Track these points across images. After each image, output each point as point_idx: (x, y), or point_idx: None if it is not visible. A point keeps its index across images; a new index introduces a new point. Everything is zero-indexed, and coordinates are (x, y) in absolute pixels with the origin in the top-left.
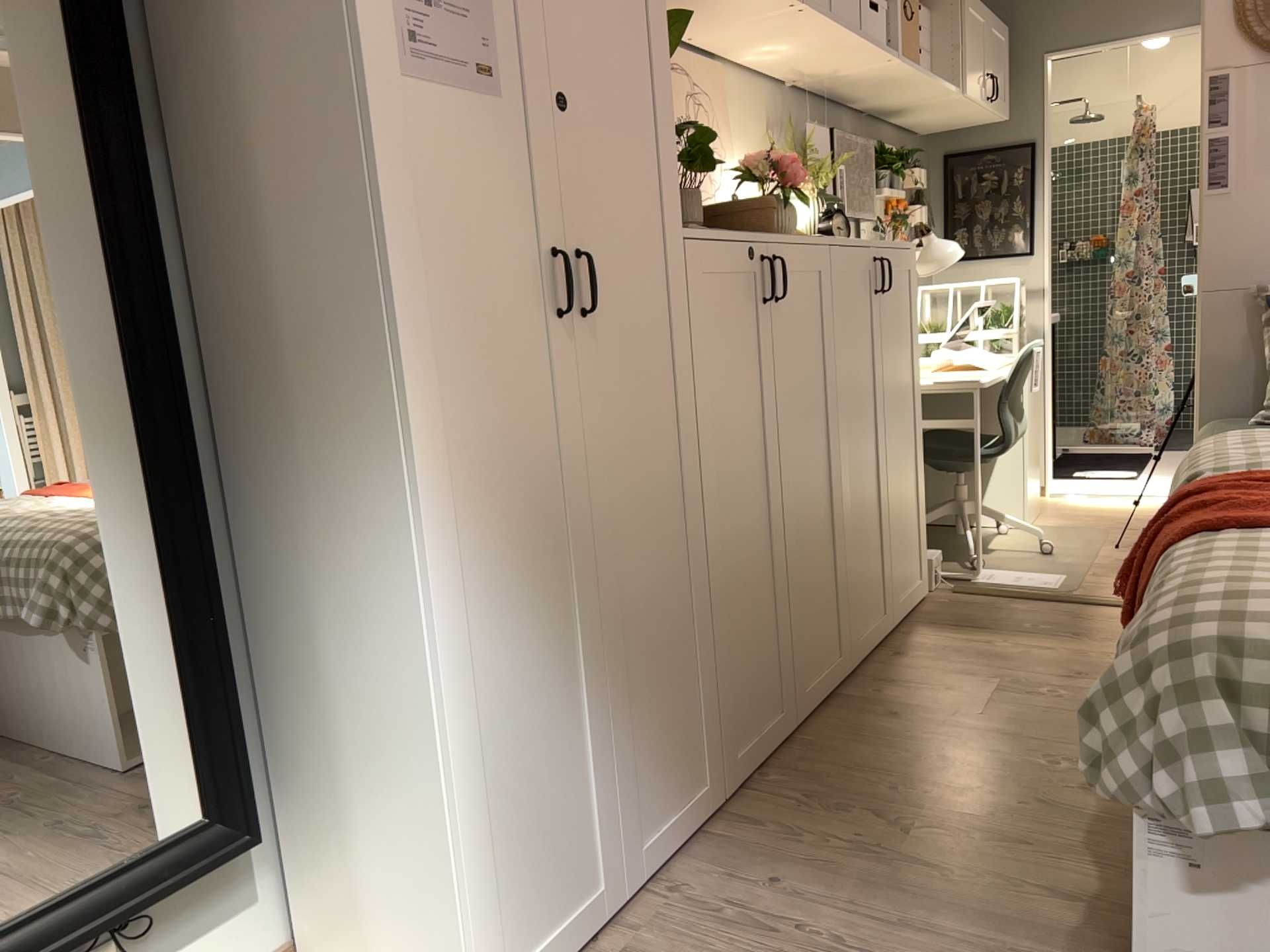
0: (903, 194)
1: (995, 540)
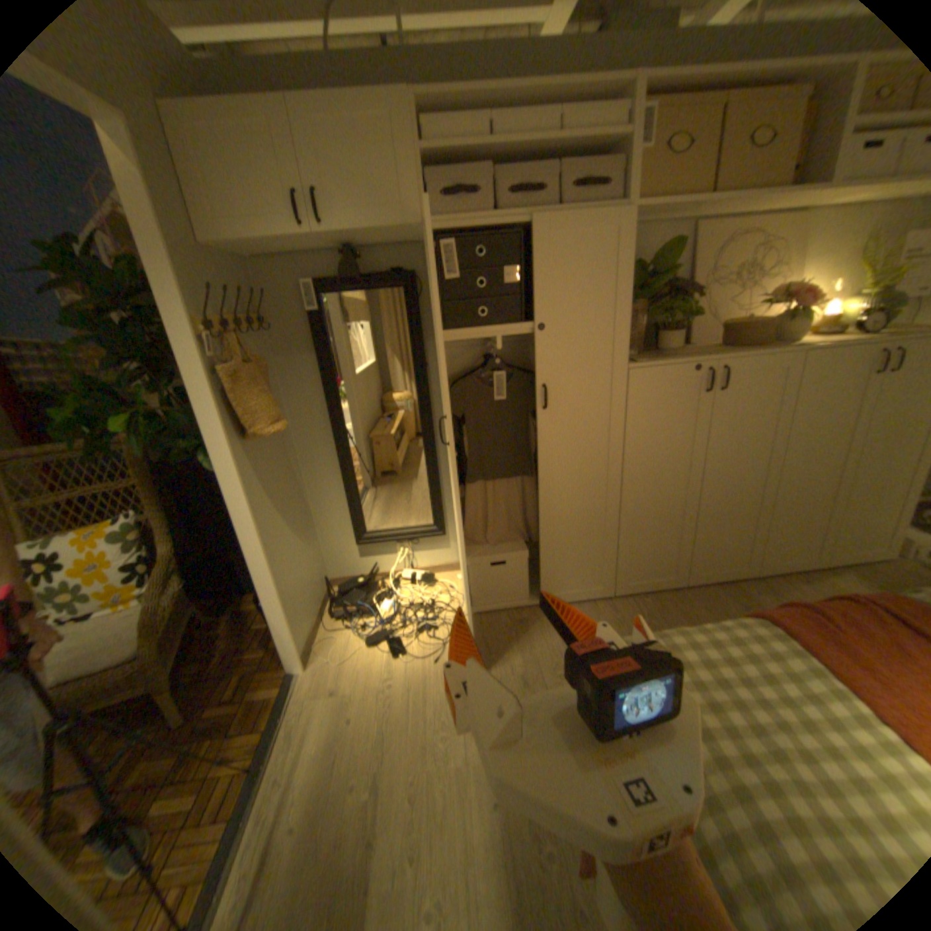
0: None
1: None
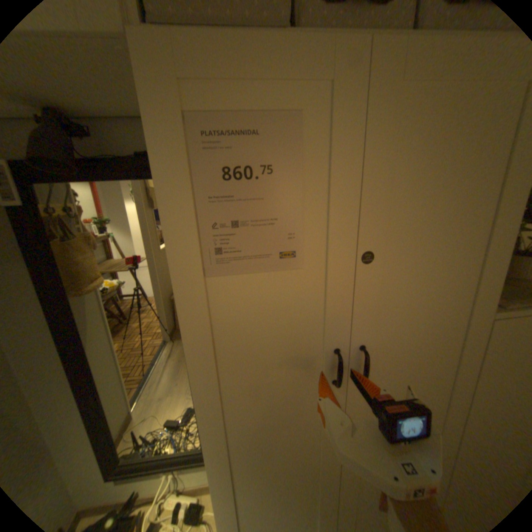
0: None
1: None
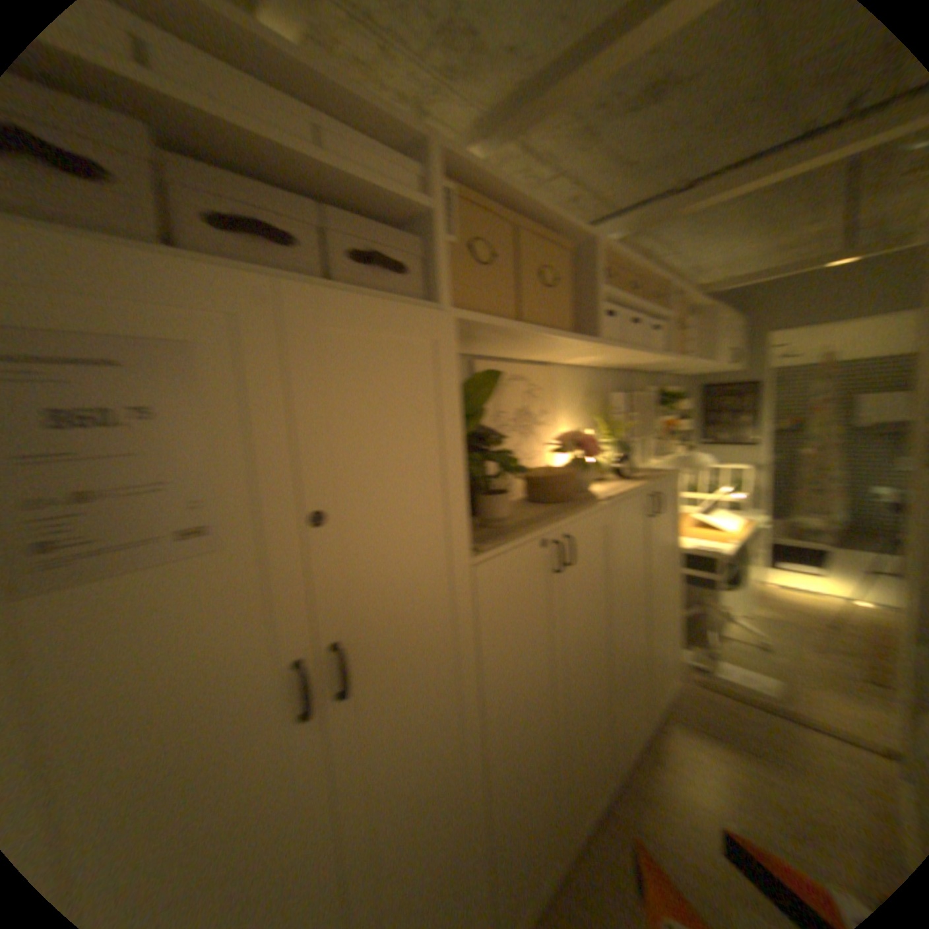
0: (680, 413)
1: (733, 632)
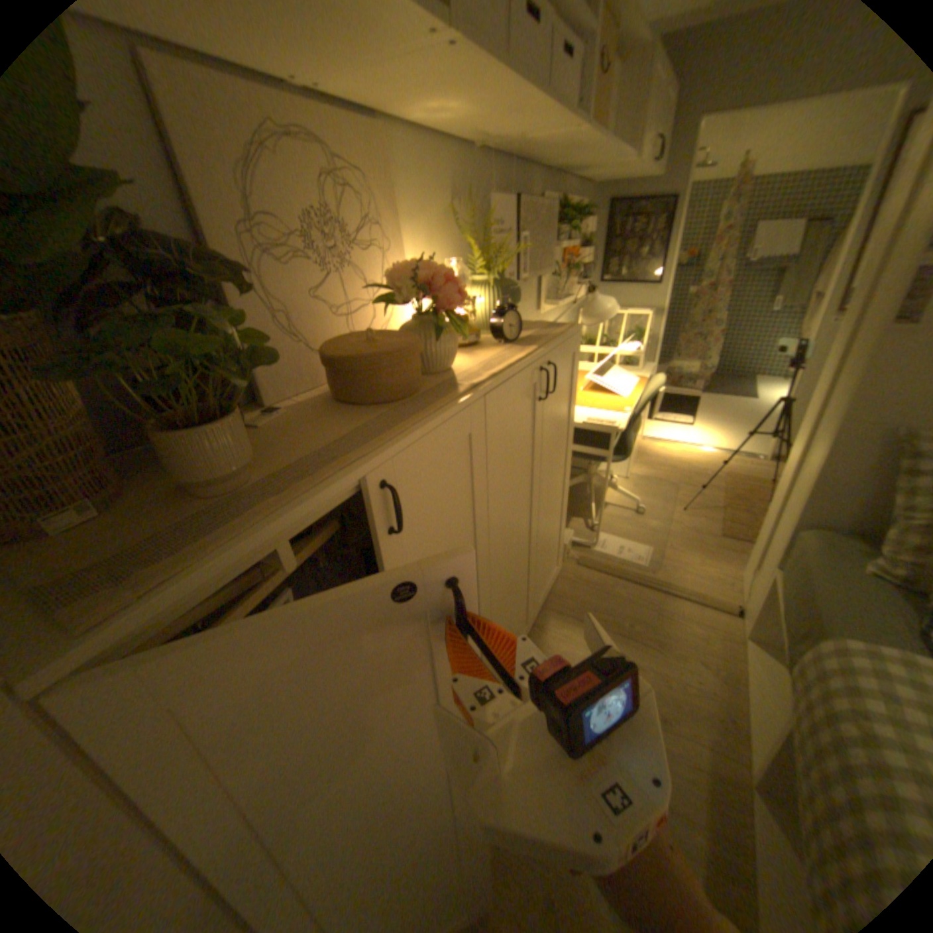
0: (581, 237)
1: (610, 495)
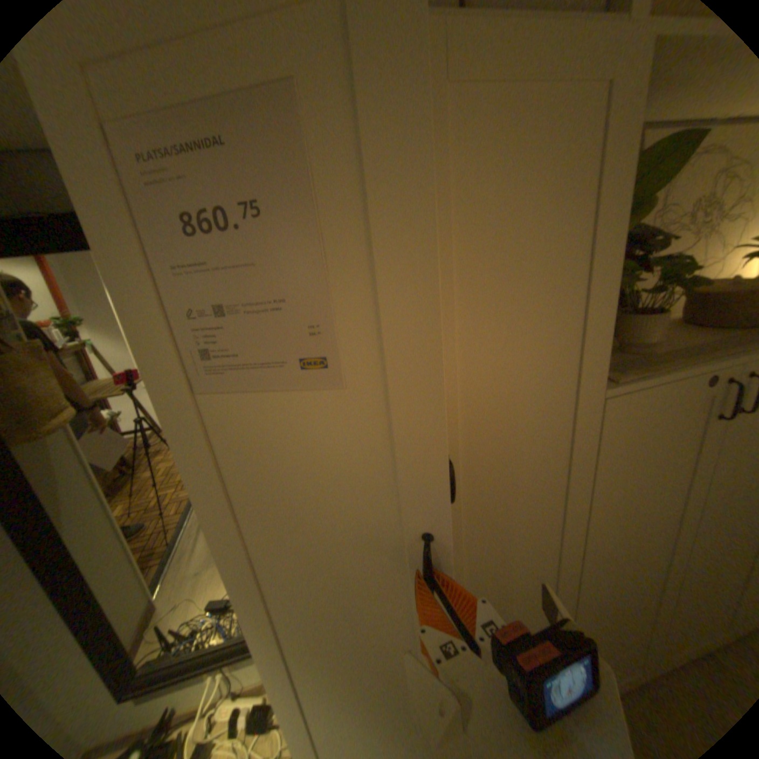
0: None
1: None
